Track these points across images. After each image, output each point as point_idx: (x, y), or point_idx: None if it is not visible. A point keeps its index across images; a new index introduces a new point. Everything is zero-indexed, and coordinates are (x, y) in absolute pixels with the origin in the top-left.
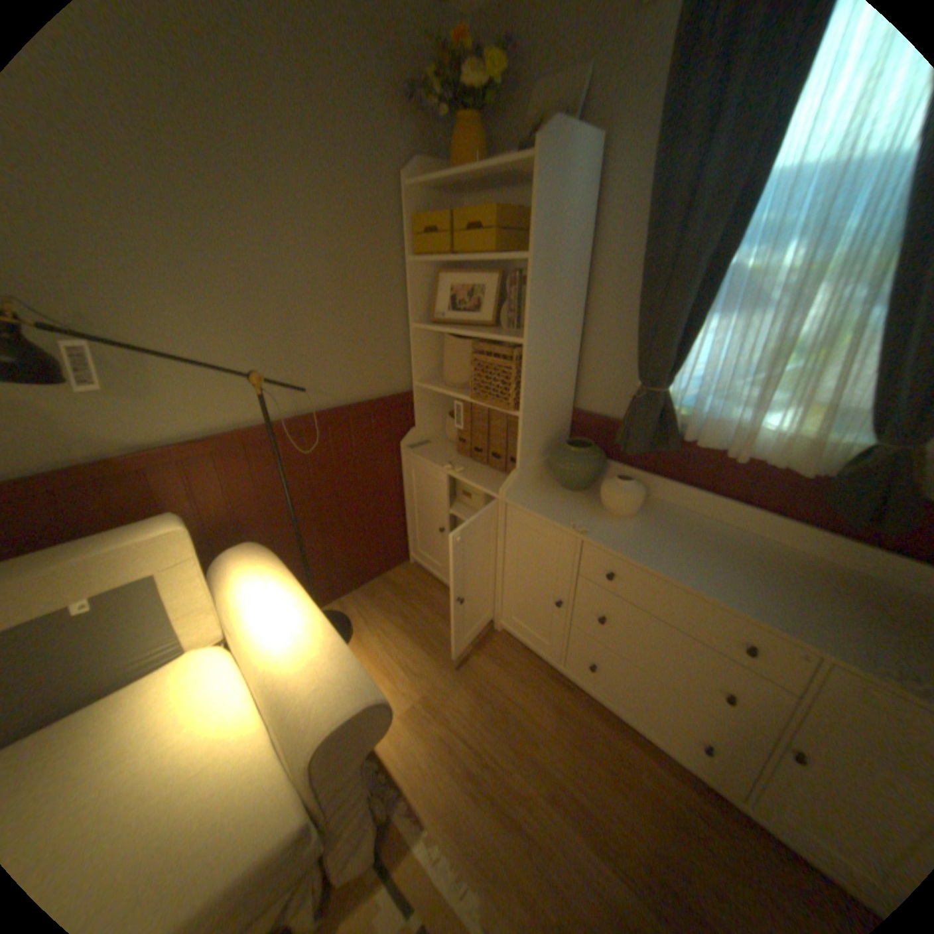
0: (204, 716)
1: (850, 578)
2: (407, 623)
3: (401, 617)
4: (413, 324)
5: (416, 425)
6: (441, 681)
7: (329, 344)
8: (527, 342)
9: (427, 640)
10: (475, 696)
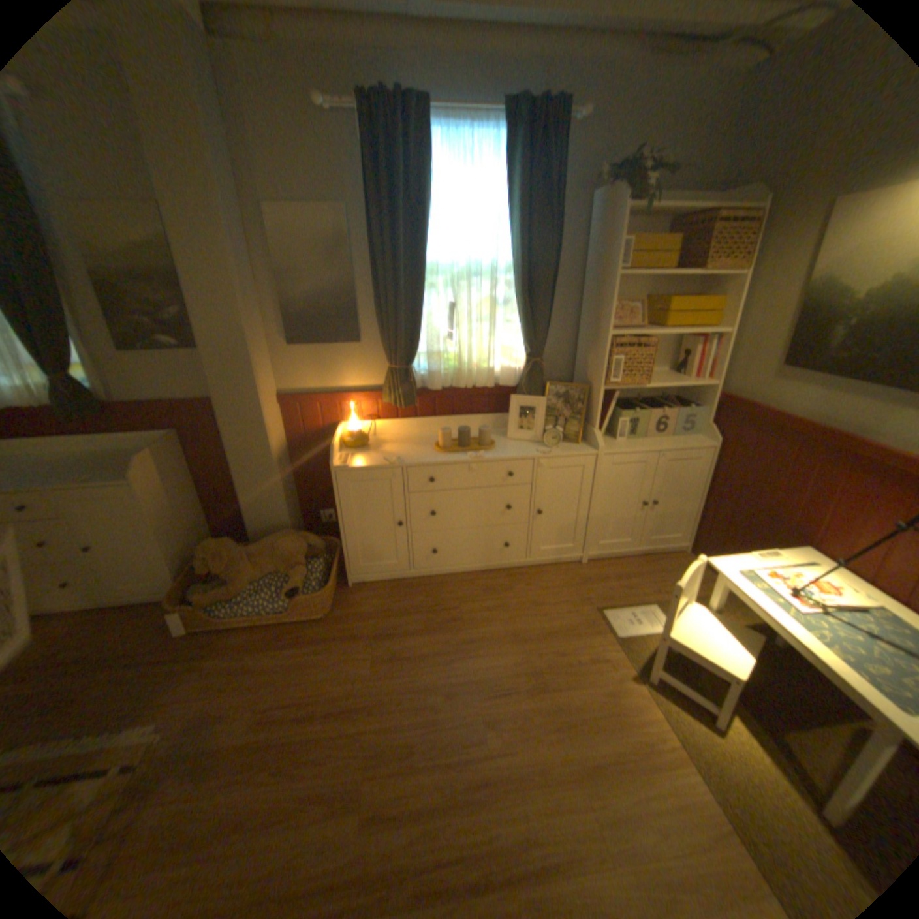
0: None
1: (101, 454)
2: None
3: None
4: None
5: None
6: None
7: None
8: None
9: None
10: None
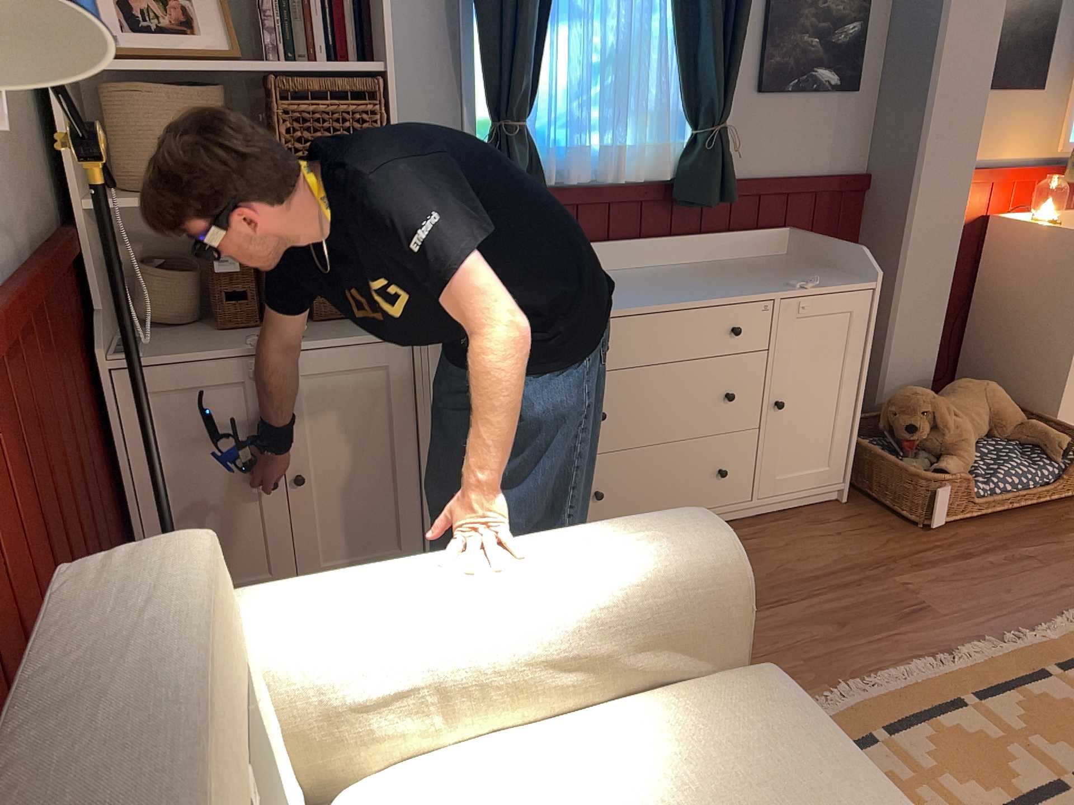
0: (535, 786)
1: (706, 265)
2: None
3: None
4: None
5: (94, 308)
6: None
7: None
8: (390, 68)
9: None
10: None
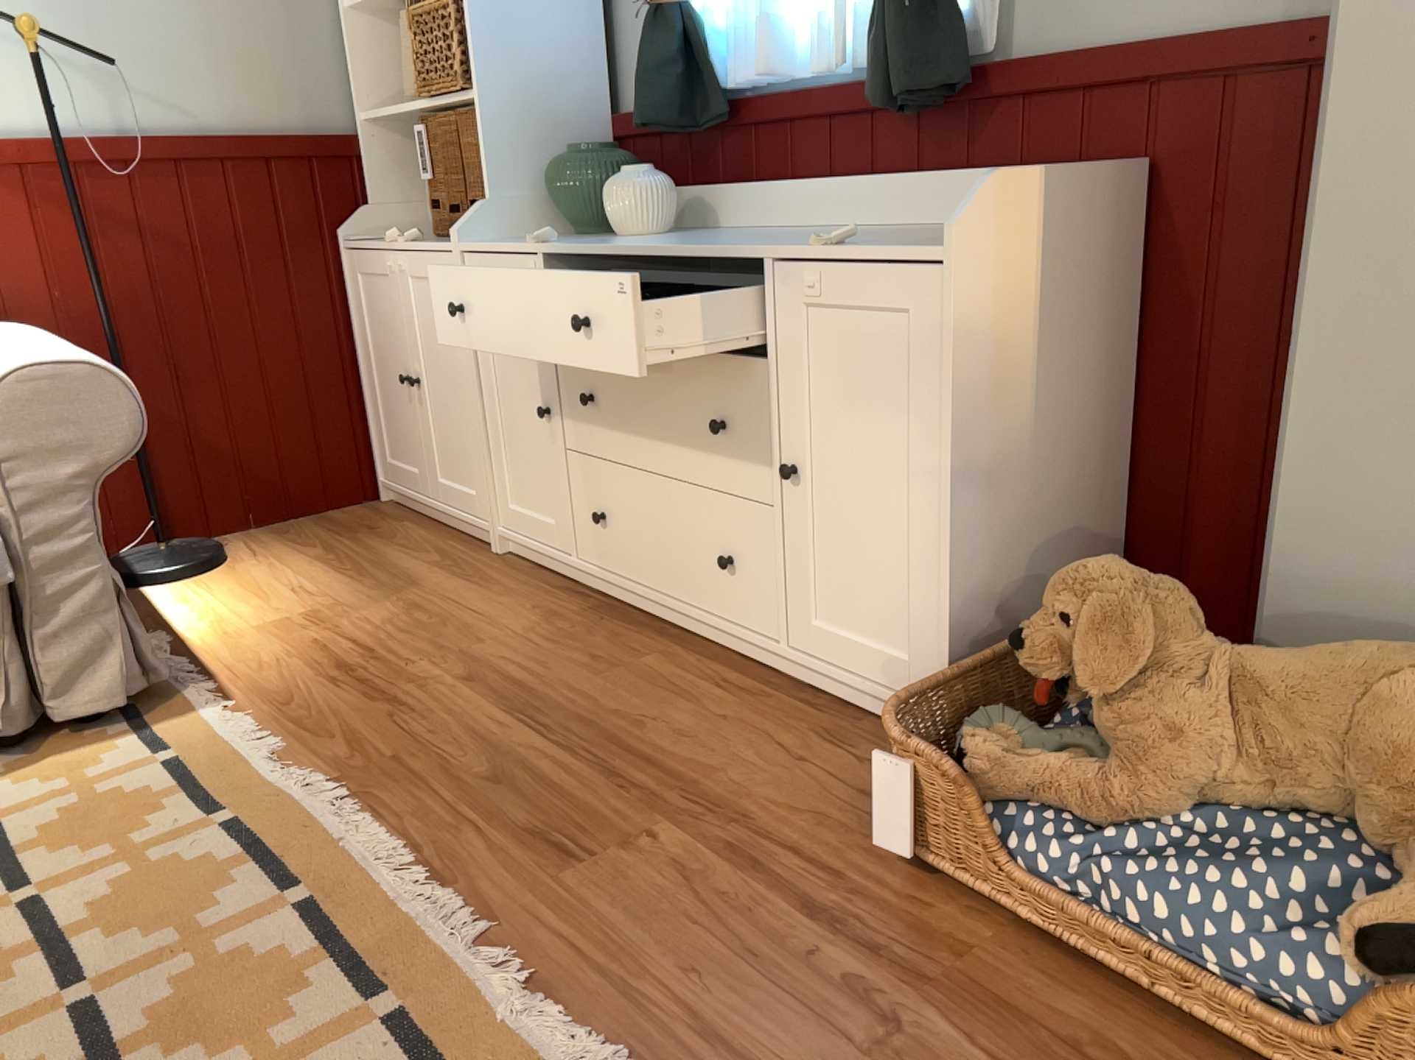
0: None
1: (924, 229)
2: (332, 552)
3: (324, 548)
4: (346, 8)
5: (370, 205)
6: (354, 597)
7: (182, 24)
8: None
9: (357, 565)
10: (404, 607)
